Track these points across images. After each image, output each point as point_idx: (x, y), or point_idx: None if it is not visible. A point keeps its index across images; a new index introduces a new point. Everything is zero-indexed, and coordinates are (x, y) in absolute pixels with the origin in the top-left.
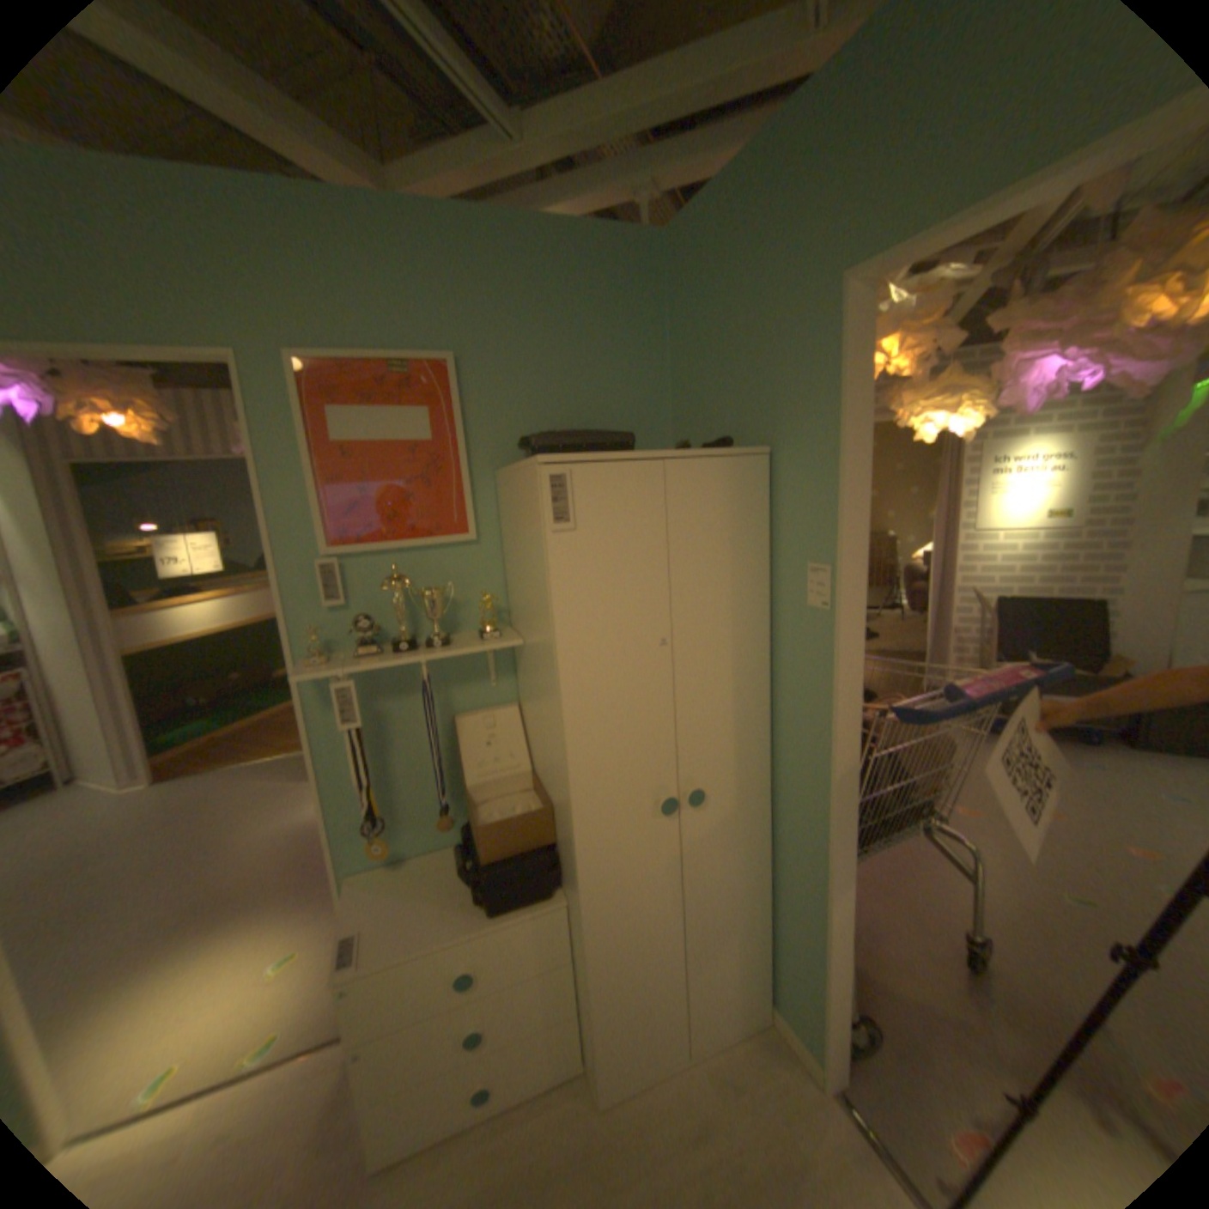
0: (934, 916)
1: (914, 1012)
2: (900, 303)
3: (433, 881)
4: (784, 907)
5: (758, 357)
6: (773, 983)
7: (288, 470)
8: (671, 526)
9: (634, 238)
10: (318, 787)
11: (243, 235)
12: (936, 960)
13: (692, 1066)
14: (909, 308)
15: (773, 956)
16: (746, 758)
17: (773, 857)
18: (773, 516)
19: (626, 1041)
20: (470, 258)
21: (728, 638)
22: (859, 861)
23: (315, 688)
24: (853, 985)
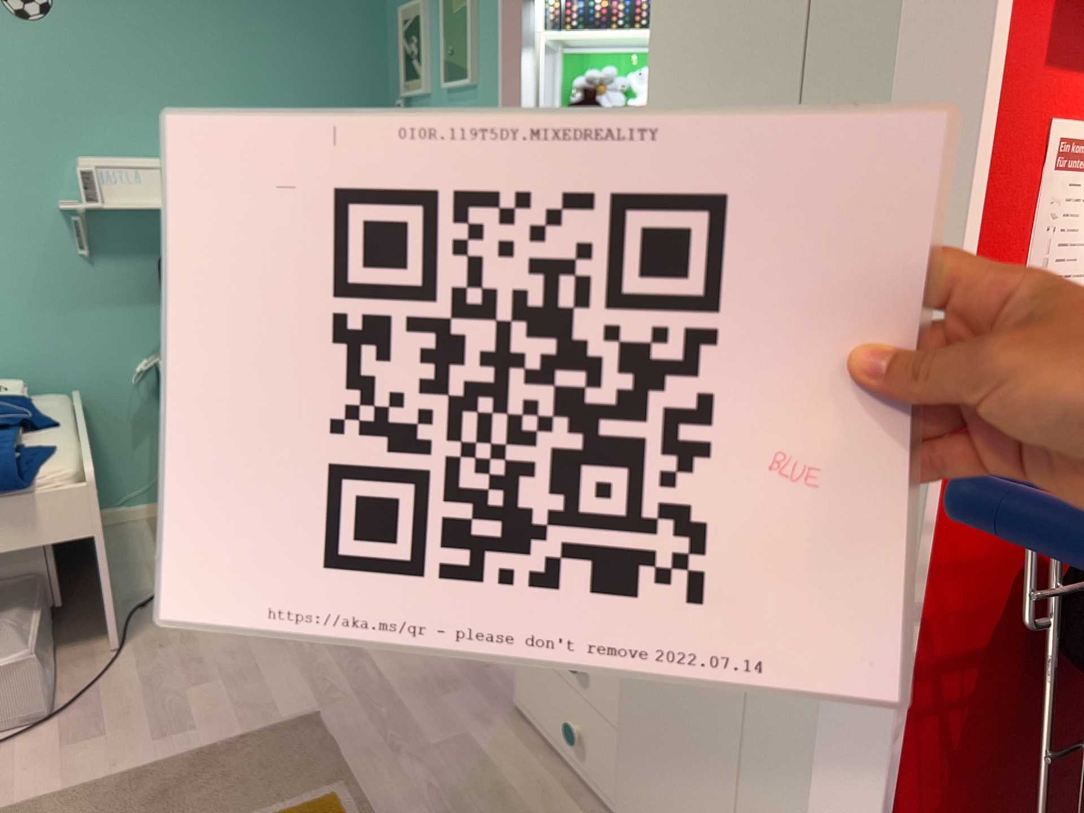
0: None
1: None
2: None
3: None
4: None
5: None
6: None
7: None
8: None
9: None
10: None
11: None
12: None
13: None
14: None
15: None
16: None
17: None
18: None
19: None
20: None
21: None
22: None
23: None
24: None
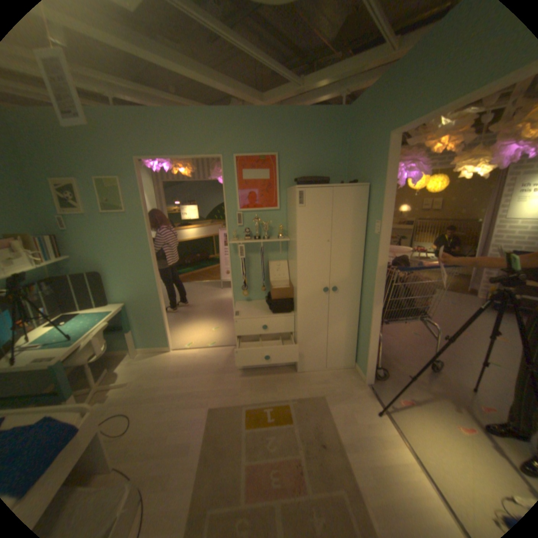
0: (427, 356)
1: (405, 375)
2: (445, 125)
3: (259, 305)
4: (361, 330)
5: (369, 154)
6: (356, 354)
7: (231, 188)
8: (333, 207)
9: (338, 110)
10: (231, 275)
11: (226, 124)
12: (421, 366)
13: (326, 370)
14: (449, 126)
15: (357, 346)
16: (352, 280)
17: (359, 314)
18: (368, 205)
19: (306, 355)
20: (284, 123)
21: (349, 242)
22: (382, 313)
23: (233, 248)
24: (377, 352)
